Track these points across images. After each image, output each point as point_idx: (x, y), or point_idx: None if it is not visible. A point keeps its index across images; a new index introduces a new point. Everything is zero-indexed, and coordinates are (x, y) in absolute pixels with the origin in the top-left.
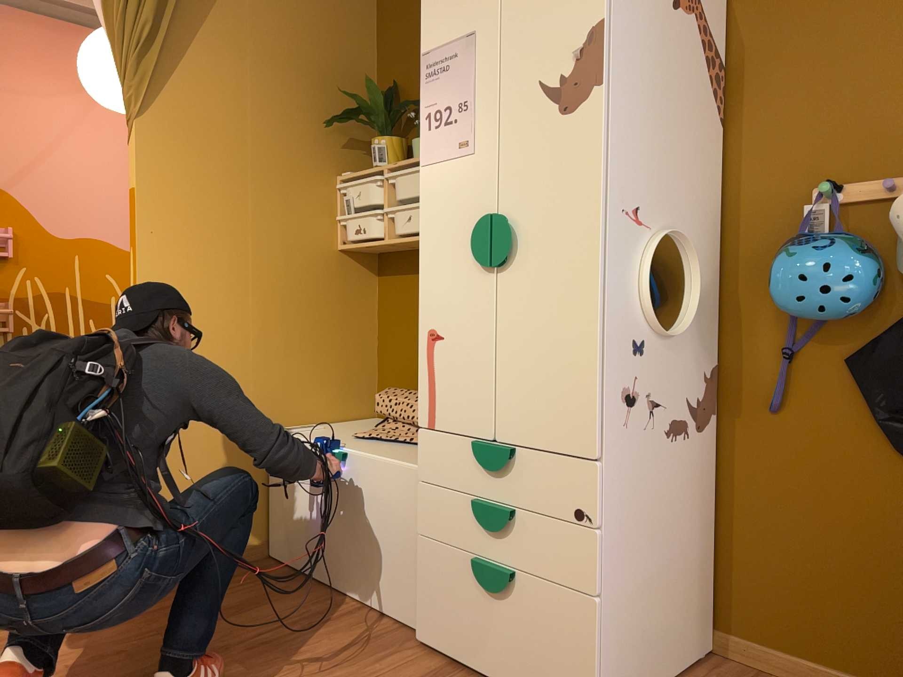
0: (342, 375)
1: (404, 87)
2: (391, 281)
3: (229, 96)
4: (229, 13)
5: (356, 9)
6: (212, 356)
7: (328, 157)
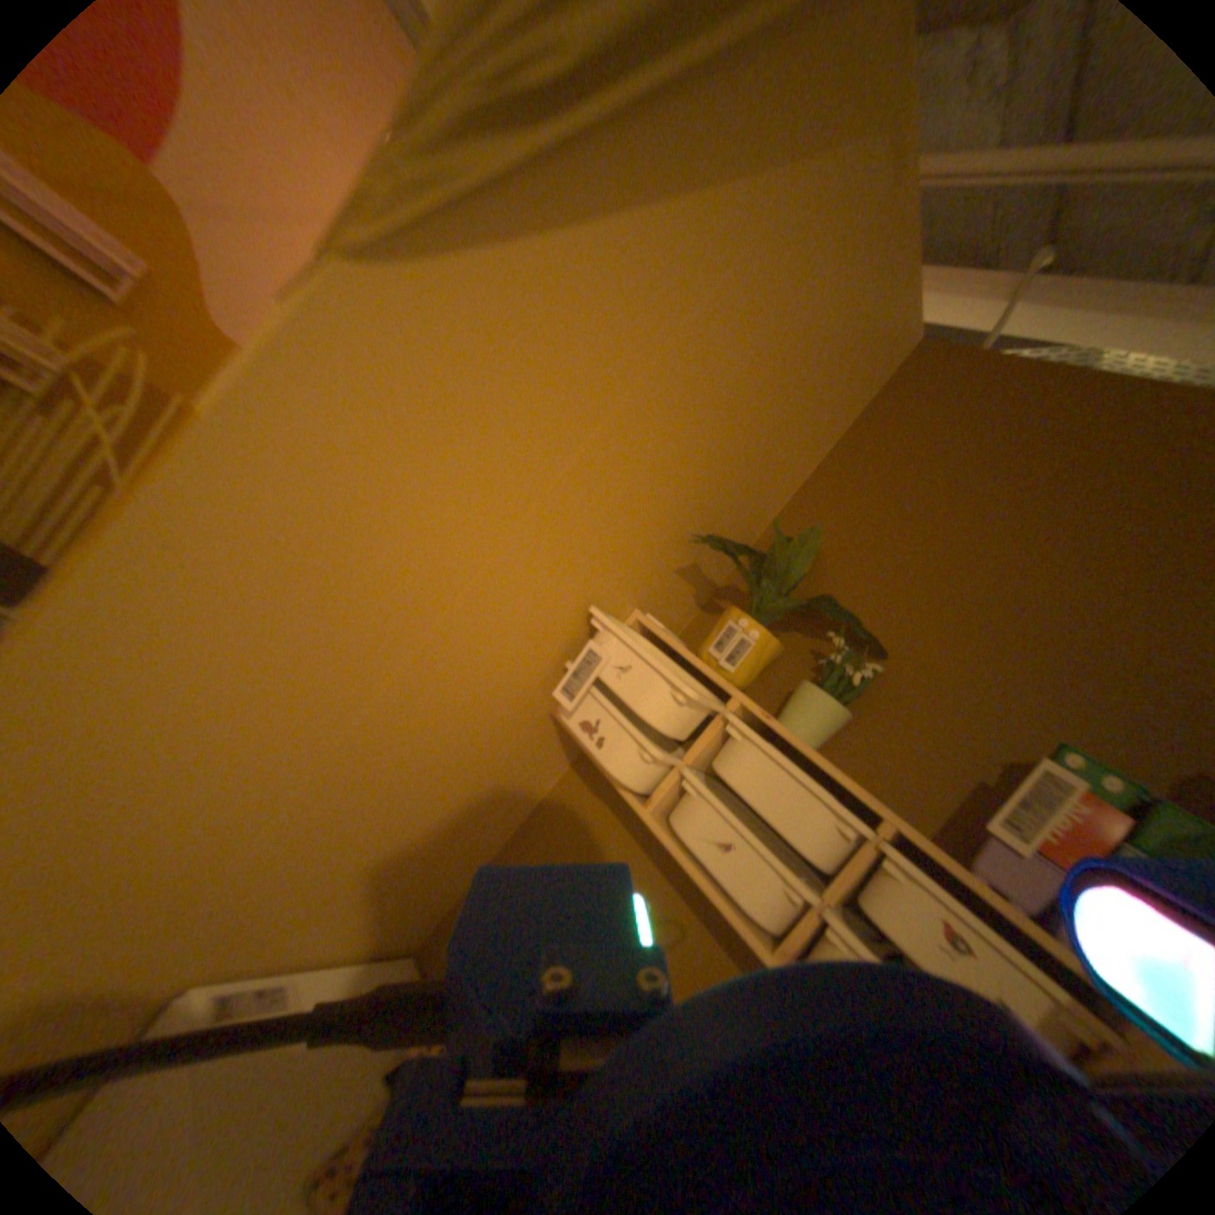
0: (413, 896)
1: (829, 561)
2: (591, 805)
3: (592, 380)
4: (715, 230)
5: (848, 394)
6: (152, 851)
7: (650, 578)
